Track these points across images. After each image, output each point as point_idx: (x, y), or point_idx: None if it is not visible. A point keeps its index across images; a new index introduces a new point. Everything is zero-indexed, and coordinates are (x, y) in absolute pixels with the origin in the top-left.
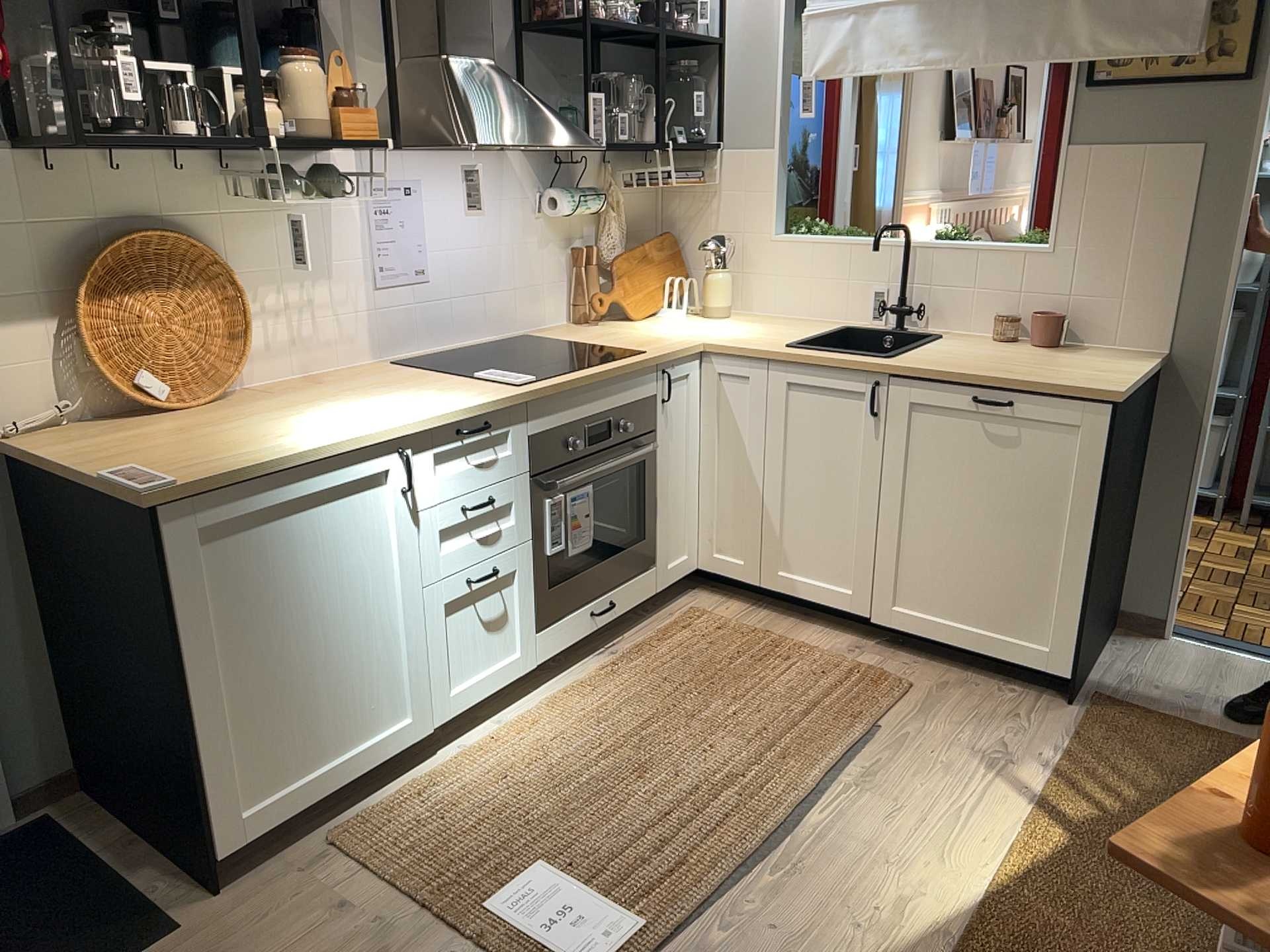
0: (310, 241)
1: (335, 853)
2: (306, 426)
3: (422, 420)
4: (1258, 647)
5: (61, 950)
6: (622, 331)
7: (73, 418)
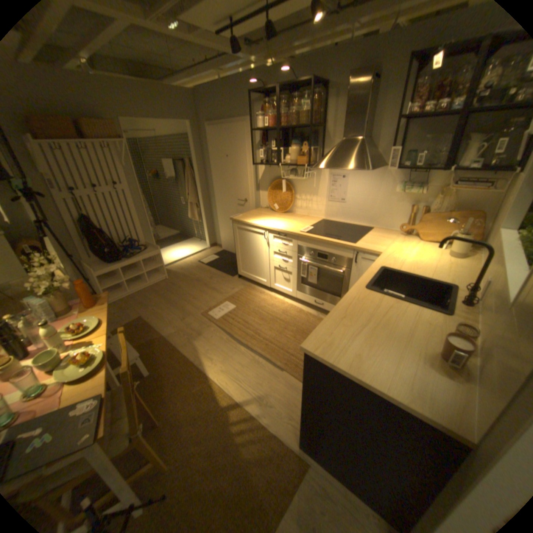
0: (313, 186)
1: (245, 286)
2: (265, 220)
3: (269, 227)
4: None
5: (231, 269)
6: (395, 240)
7: (269, 208)
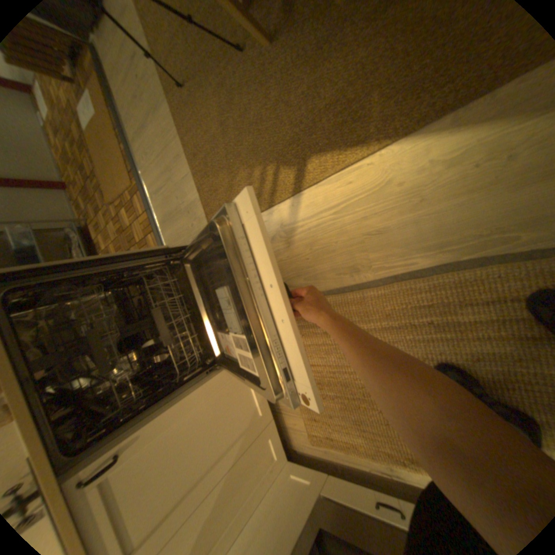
0: None
1: None
2: None
3: None
4: (150, 218)
5: None
6: None
7: None
